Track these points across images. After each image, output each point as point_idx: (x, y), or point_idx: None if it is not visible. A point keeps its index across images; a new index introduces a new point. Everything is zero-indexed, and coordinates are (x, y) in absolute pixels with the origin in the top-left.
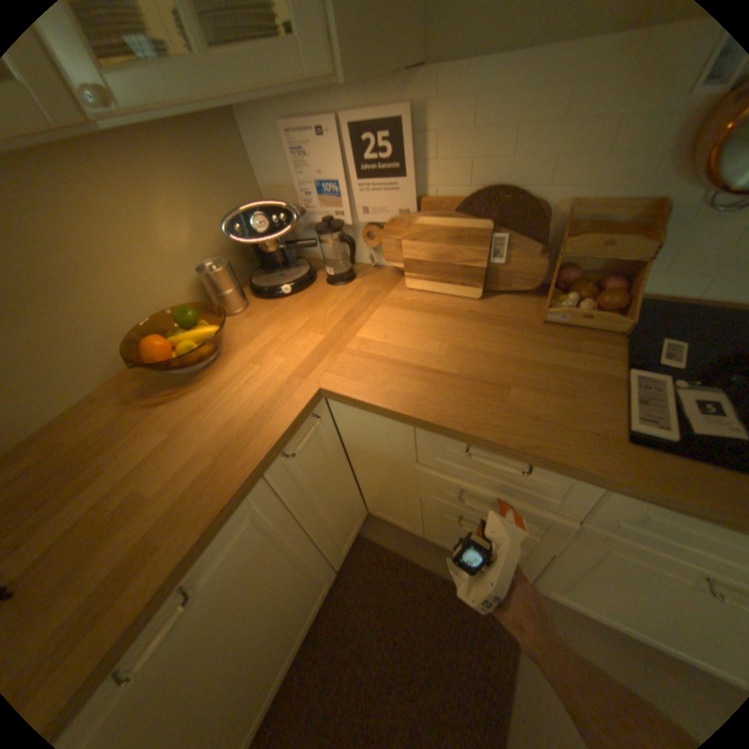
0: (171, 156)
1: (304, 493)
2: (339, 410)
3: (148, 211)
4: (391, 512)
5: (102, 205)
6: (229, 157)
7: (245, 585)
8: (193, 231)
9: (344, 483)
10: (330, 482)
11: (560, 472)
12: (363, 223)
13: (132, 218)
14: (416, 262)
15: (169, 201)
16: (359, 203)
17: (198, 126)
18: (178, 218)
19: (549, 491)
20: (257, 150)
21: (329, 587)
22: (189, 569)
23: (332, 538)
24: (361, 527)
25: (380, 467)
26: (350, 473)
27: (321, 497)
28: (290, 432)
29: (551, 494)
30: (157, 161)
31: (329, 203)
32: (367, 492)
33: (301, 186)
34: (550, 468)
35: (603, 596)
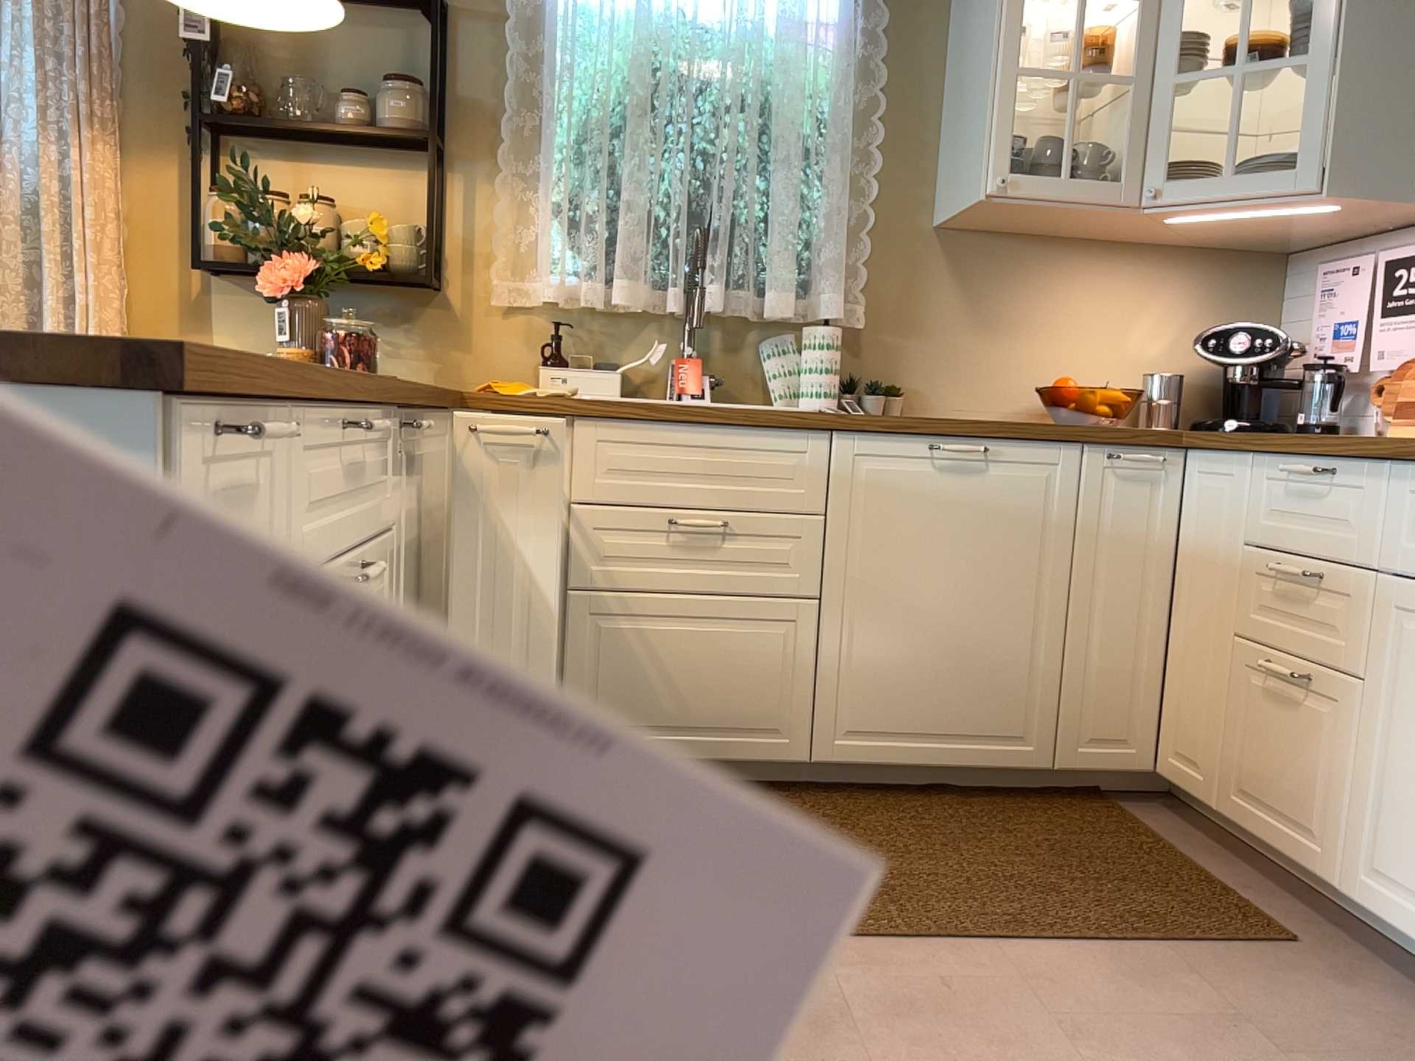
0: (1192, 281)
1: (1099, 535)
2: (1192, 477)
3: (1138, 312)
4: (1189, 737)
5: (1106, 293)
6: (1256, 303)
7: (1002, 531)
8: (1168, 349)
9: (1148, 620)
10: (1132, 578)
11: (1353, 475)
12: (1382, 381)
13: (1121, 311)
14: (1410, 406)
15: (1164, 313)
16: (1377, 347)
17: (1237, 267)
18: (1162, 330)
19: (1347, 519)
20: (1295, 303)
21: (1033, 758)
22: (1003, 436)
23: (1086, 679)
24: (1130, 770)
25: (1203, 589)
26: (1164, 621)
27: (1111, 578)
28: (1130, 434)
29: (1350, 529)
30: (1175, 280)
31: (1342, 348)
32: (1172, 685)
33: (1320, 331)
34: (1339, 460)
35: (1413, 805)
